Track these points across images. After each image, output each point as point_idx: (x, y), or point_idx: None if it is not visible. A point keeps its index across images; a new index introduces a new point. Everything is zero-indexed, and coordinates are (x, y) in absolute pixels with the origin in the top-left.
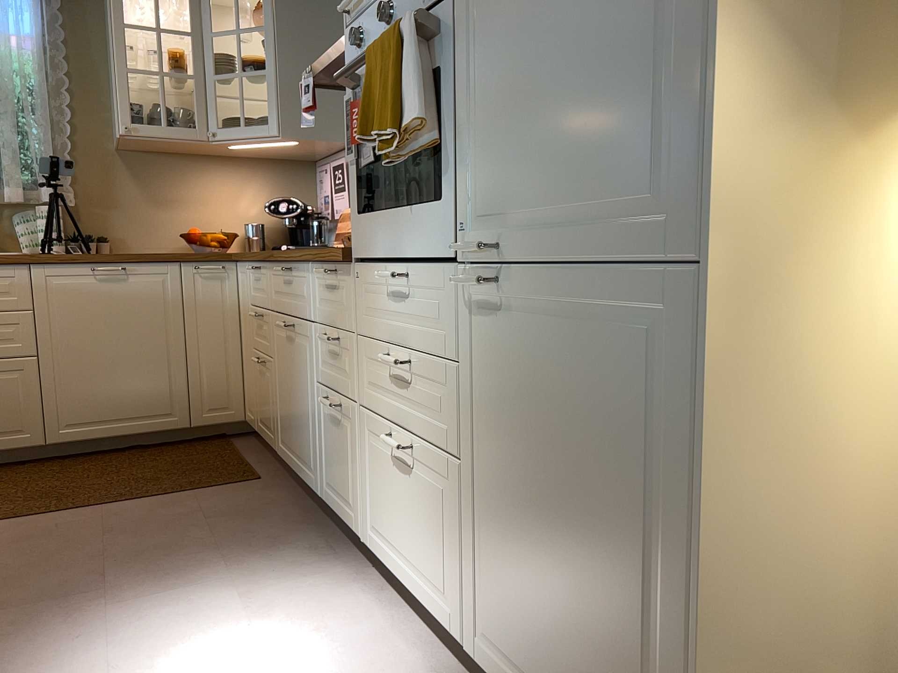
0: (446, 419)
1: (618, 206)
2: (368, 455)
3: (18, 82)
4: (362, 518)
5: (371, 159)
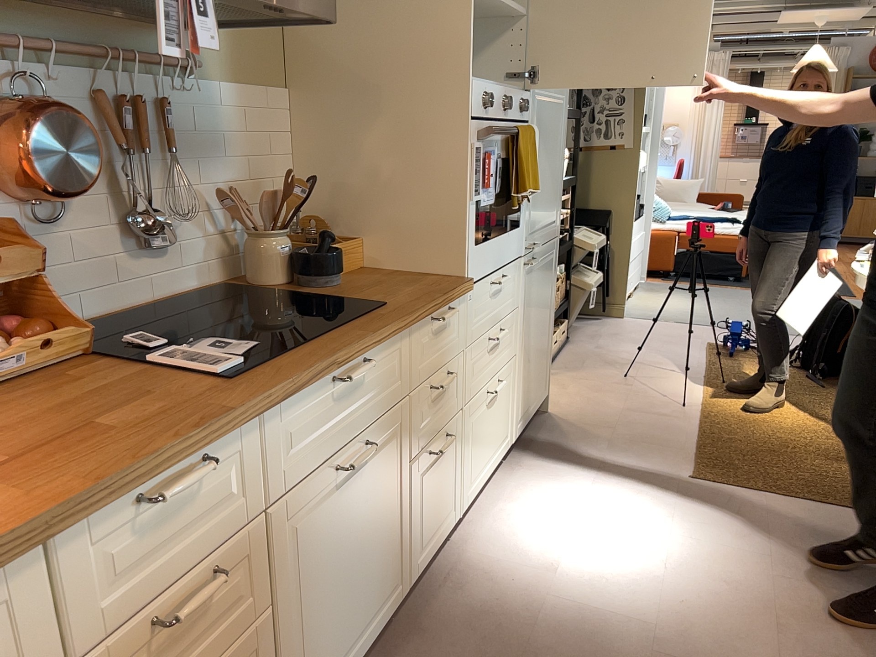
0: (512, 341)
1: (551, 223)
2: (468, 436)
3: None
4: (459, 498)
5: (491, 201)
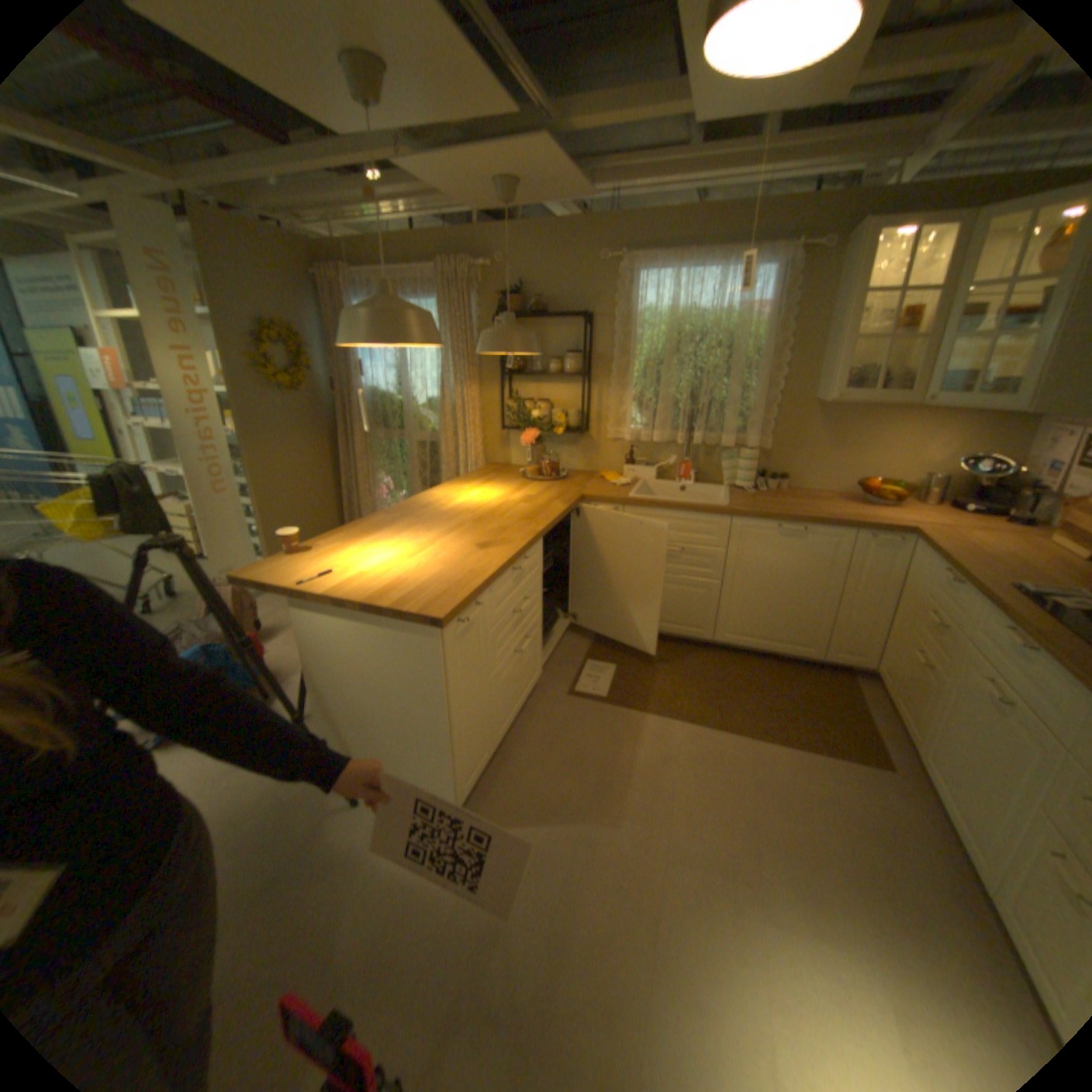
0: None
1: None
2: None
3: (750, 344)
4: None
5: None
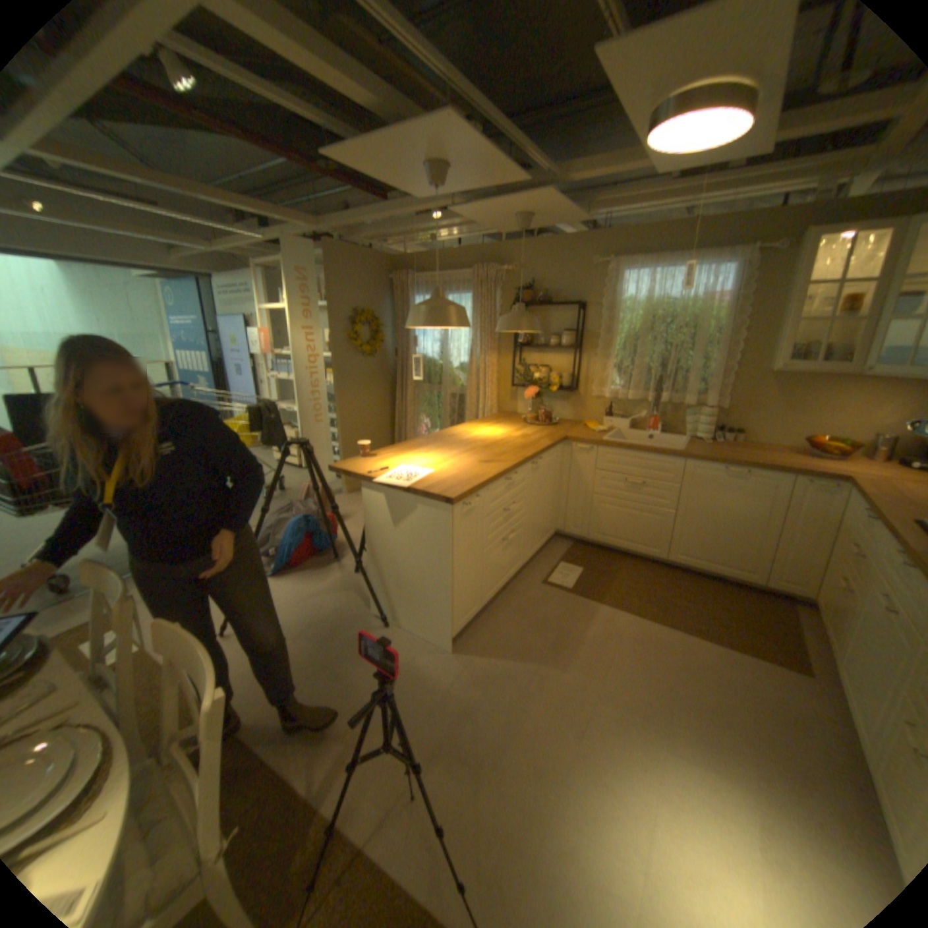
0: None
1: None
2: None
3: (712, 325)
4: None
5: None
